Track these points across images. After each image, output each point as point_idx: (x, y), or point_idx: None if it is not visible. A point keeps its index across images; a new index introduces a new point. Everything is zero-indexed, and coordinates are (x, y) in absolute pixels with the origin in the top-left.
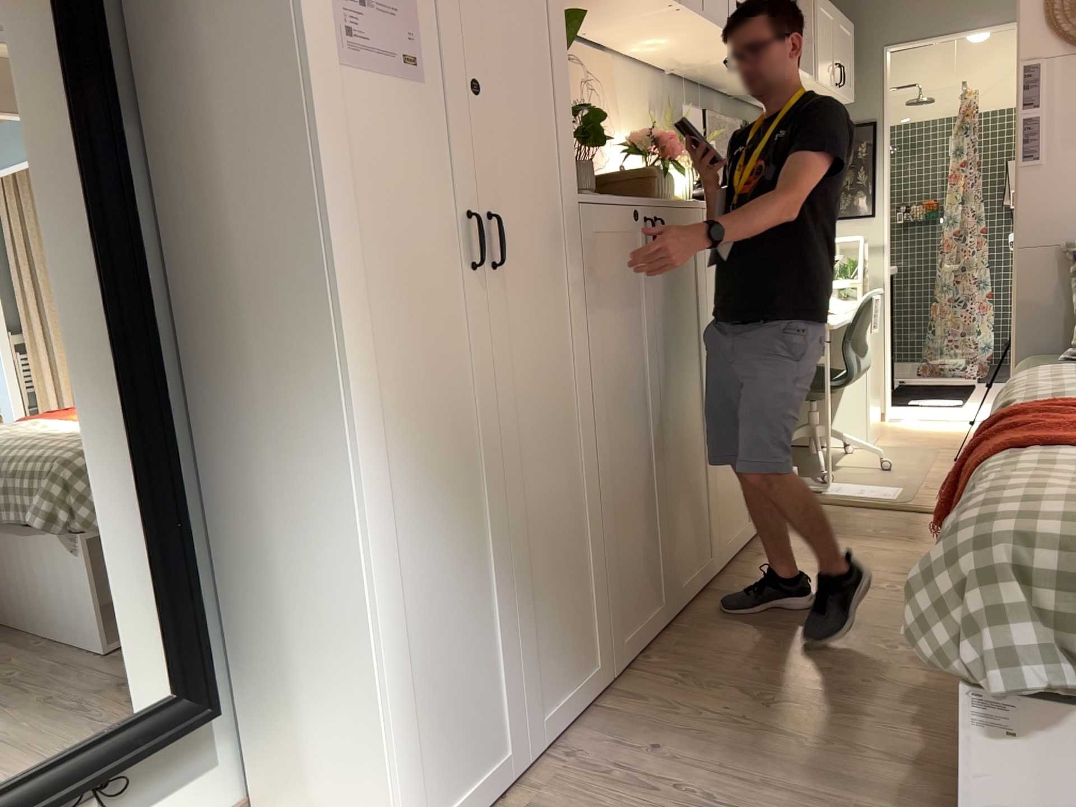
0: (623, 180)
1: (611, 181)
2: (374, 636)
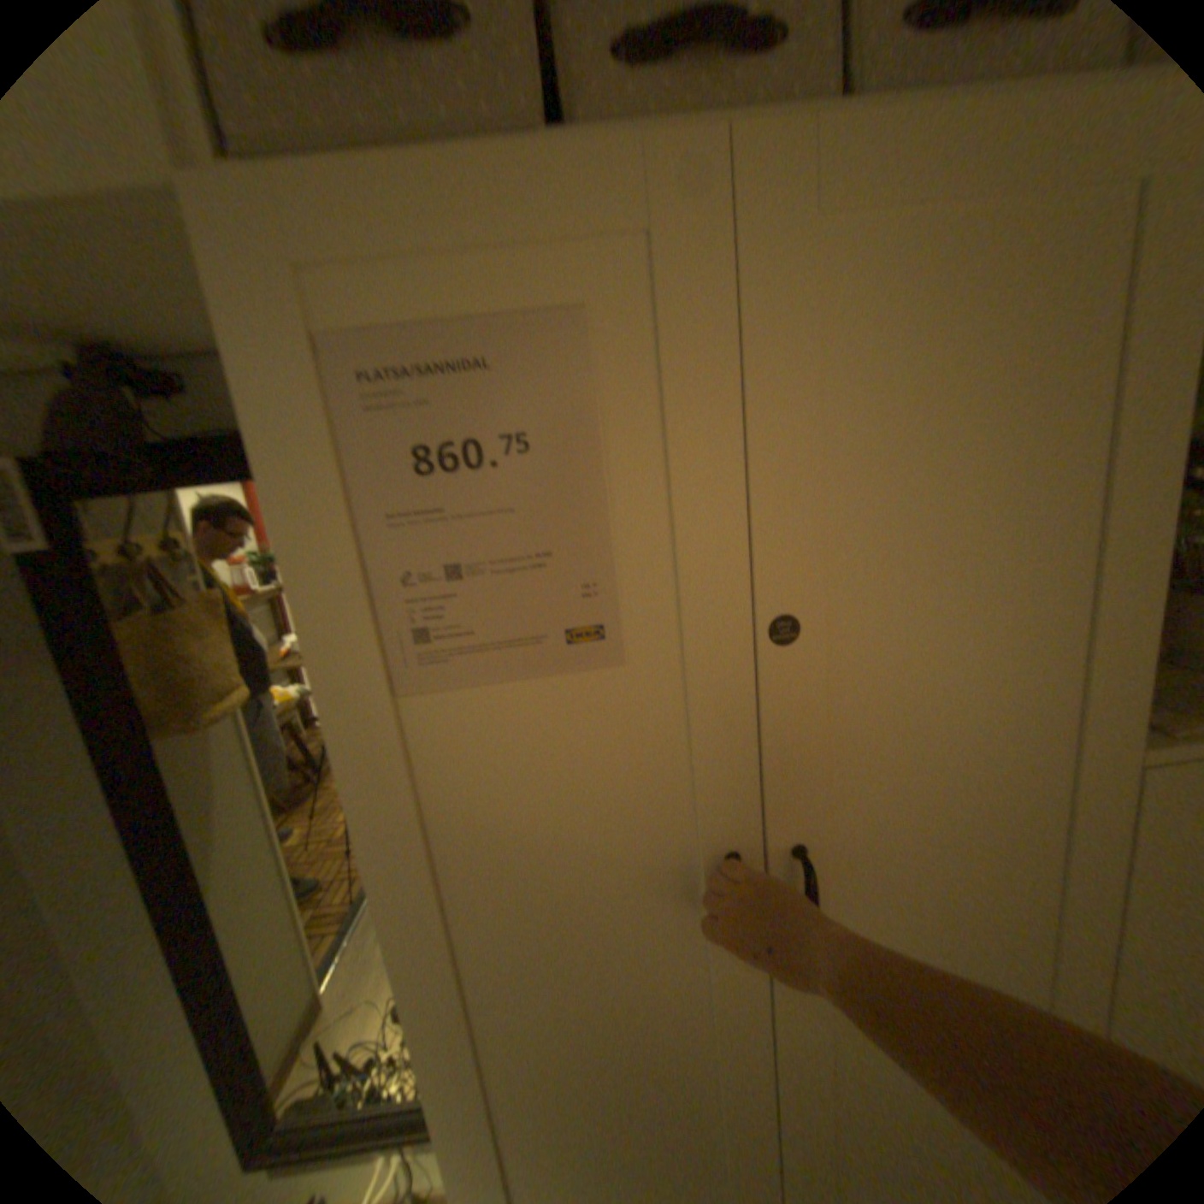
0: None
1: None
2: None
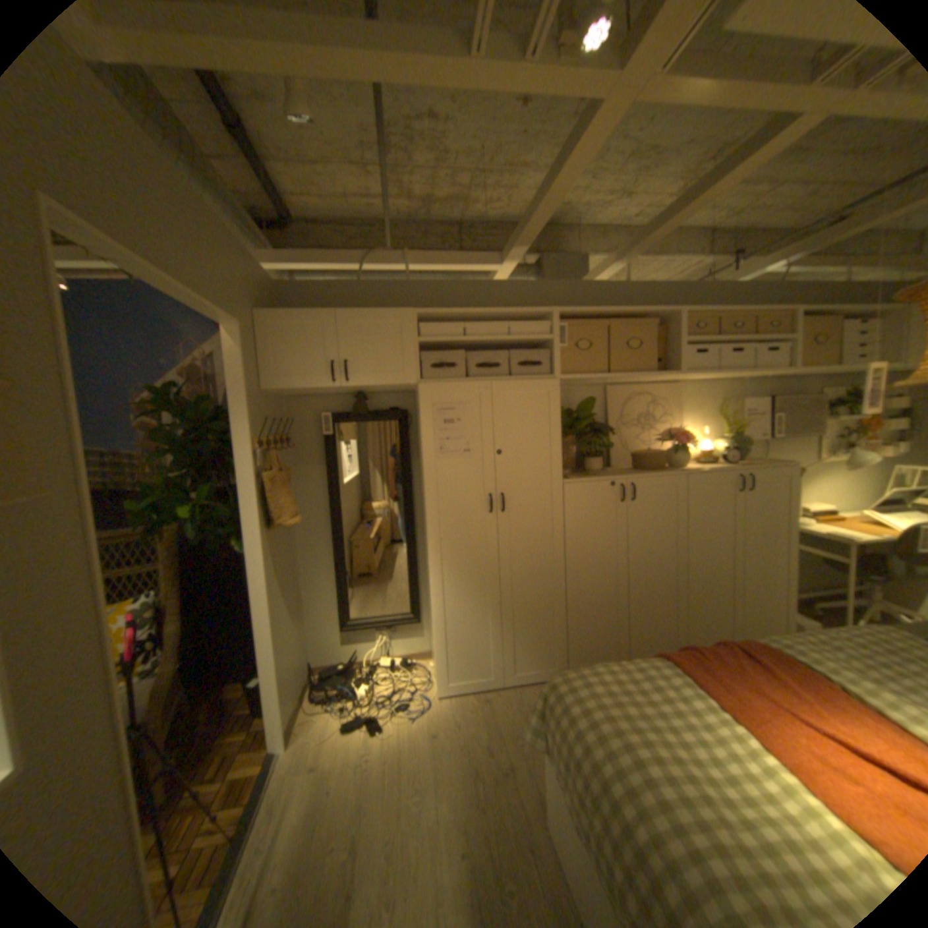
0: (640, 459)
1: (635, 459)
2: (434, 618)
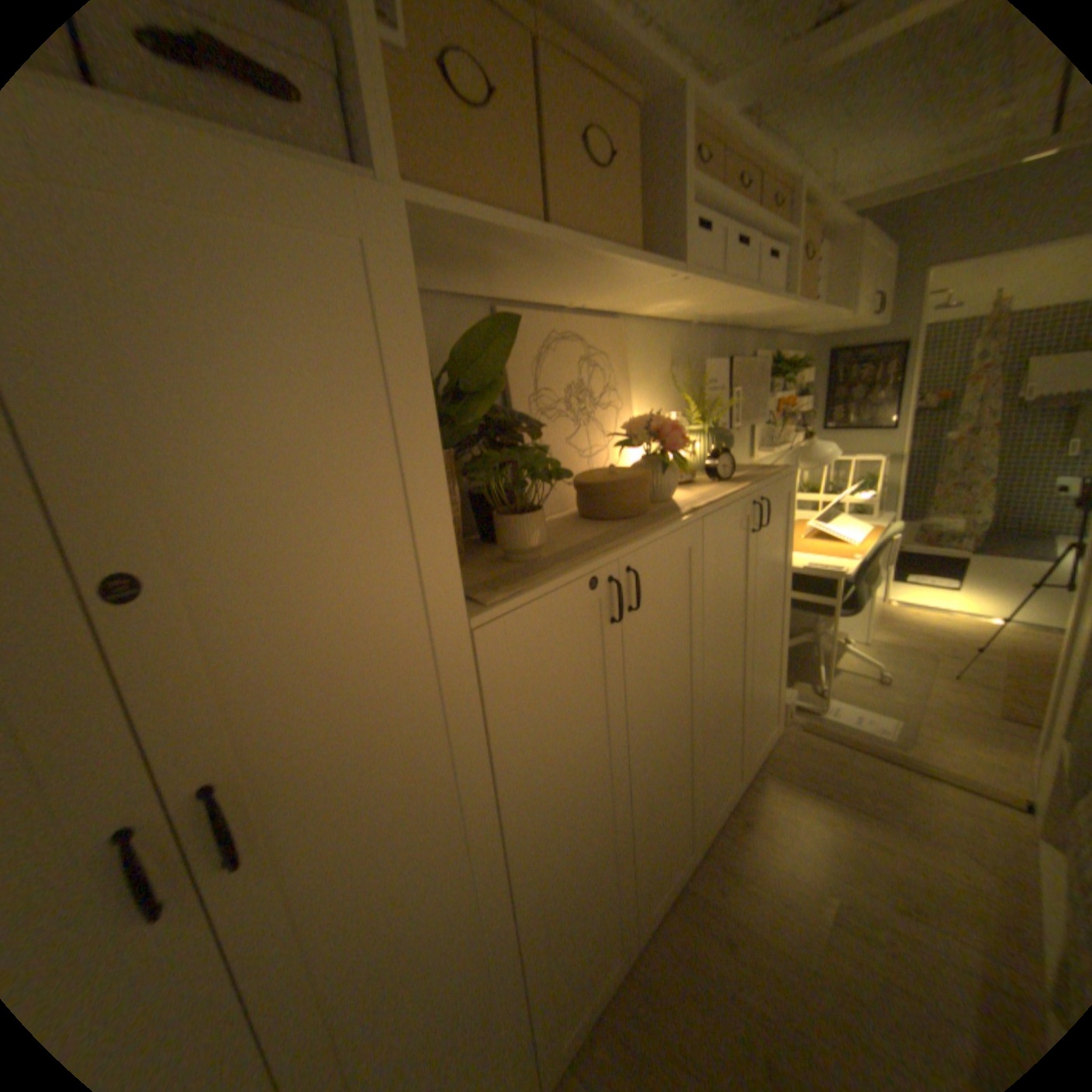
0: (606, 493)
1: (593, 493)
2: None
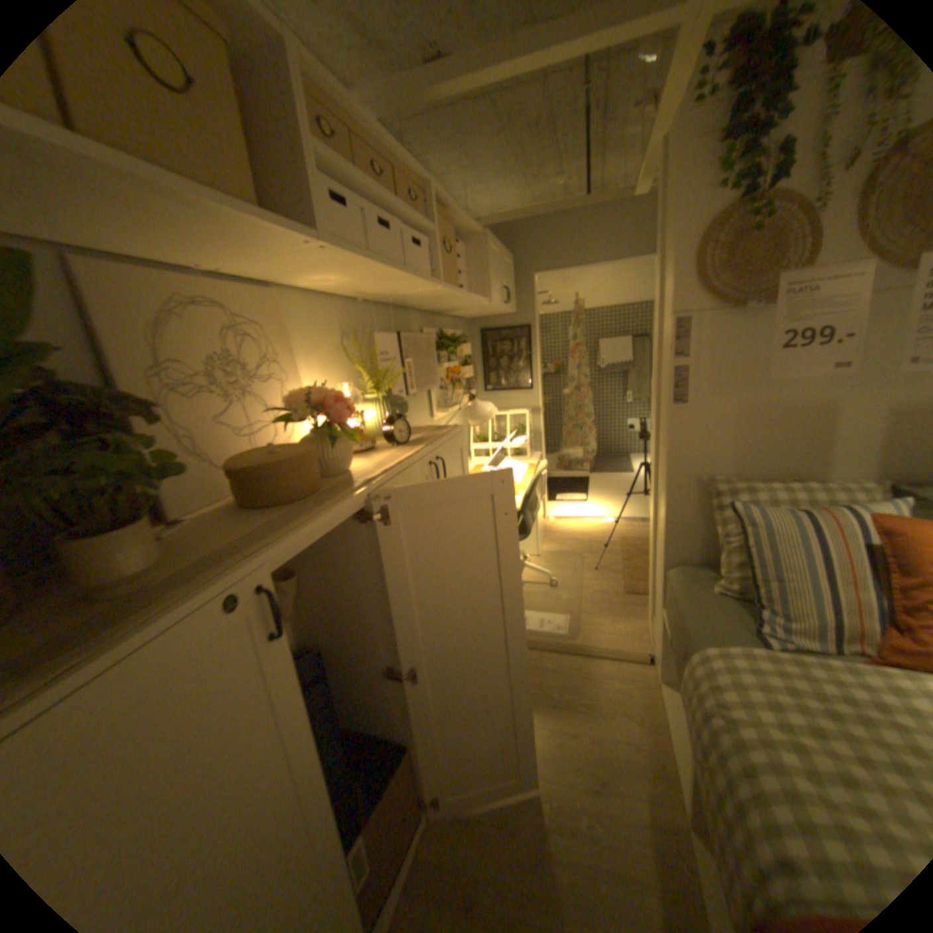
0: (263, 475)
1: (247, 476)
2: None
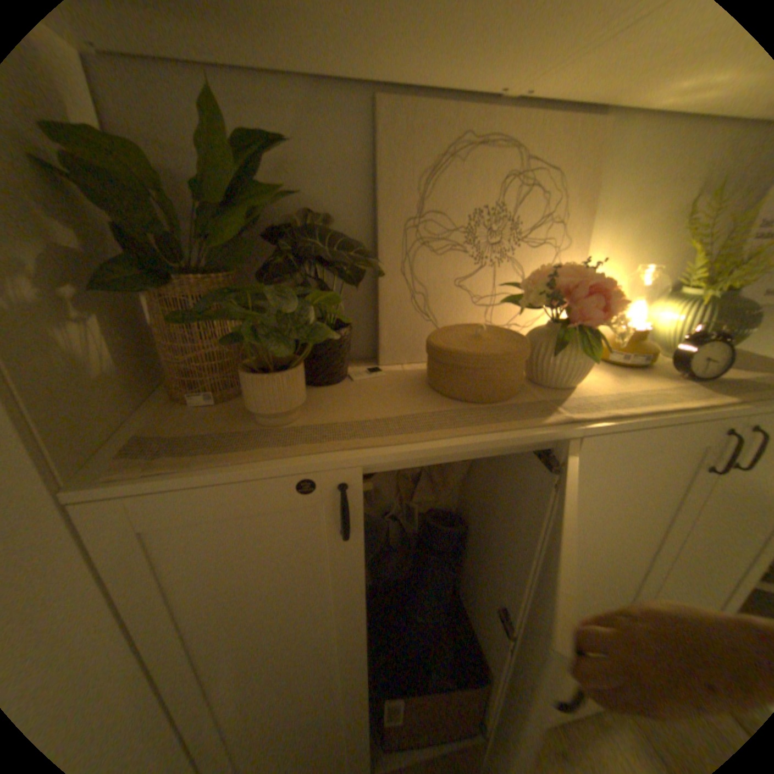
0: (445, 361)
1: (433, 355)
2: None
